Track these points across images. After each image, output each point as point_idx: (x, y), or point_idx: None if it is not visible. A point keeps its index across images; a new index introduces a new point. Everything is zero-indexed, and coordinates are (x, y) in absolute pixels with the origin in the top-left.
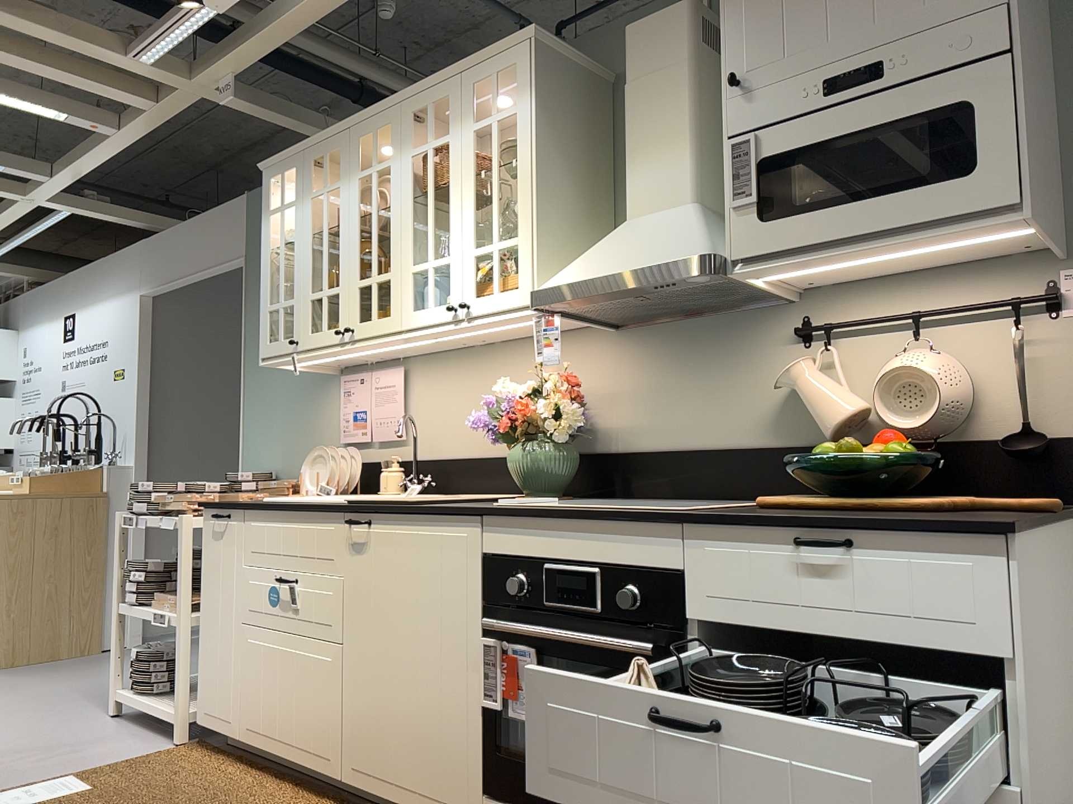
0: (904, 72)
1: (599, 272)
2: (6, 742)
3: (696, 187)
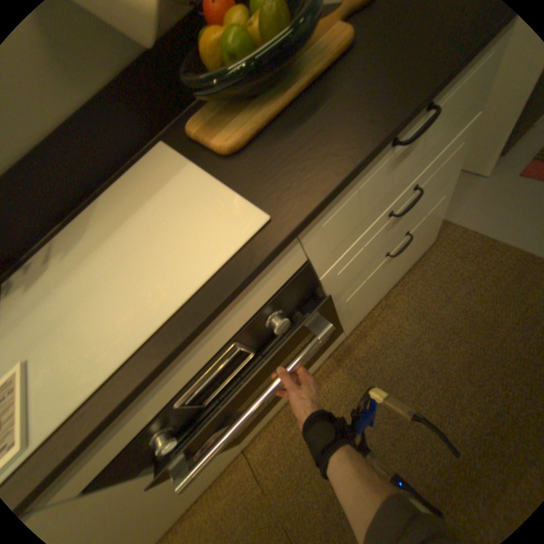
0: None
1: None
2: None
3: None
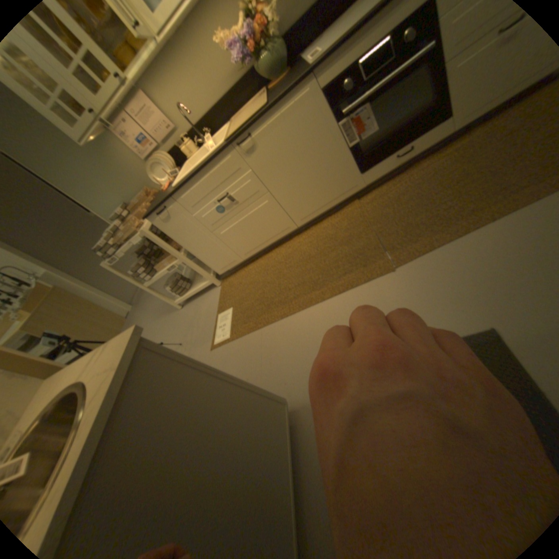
0: None
1: None
2: (176, 339)
3: None
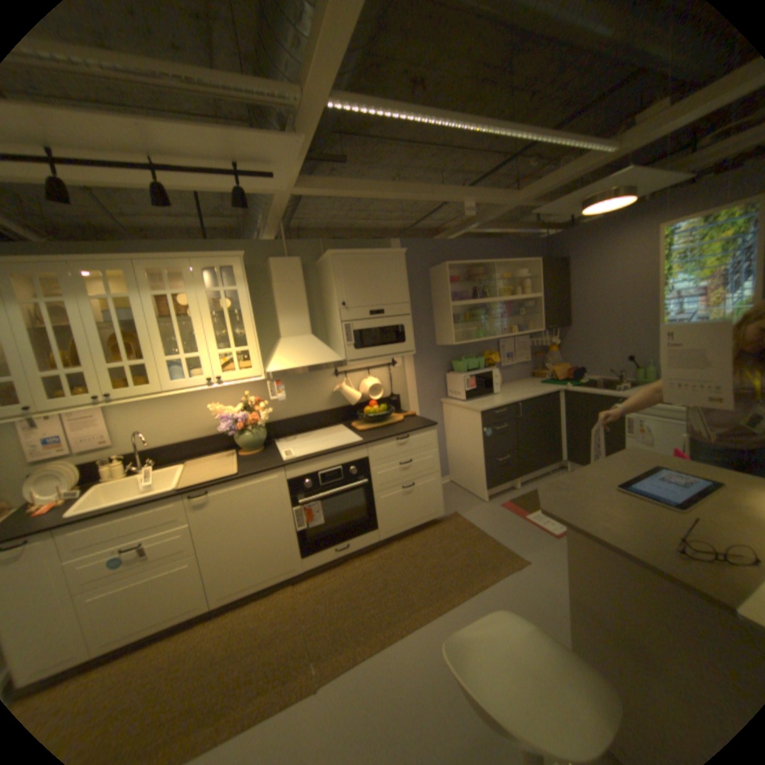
0: (390, 314)
1: (300, 364)
2: None
3: (311, 328)
